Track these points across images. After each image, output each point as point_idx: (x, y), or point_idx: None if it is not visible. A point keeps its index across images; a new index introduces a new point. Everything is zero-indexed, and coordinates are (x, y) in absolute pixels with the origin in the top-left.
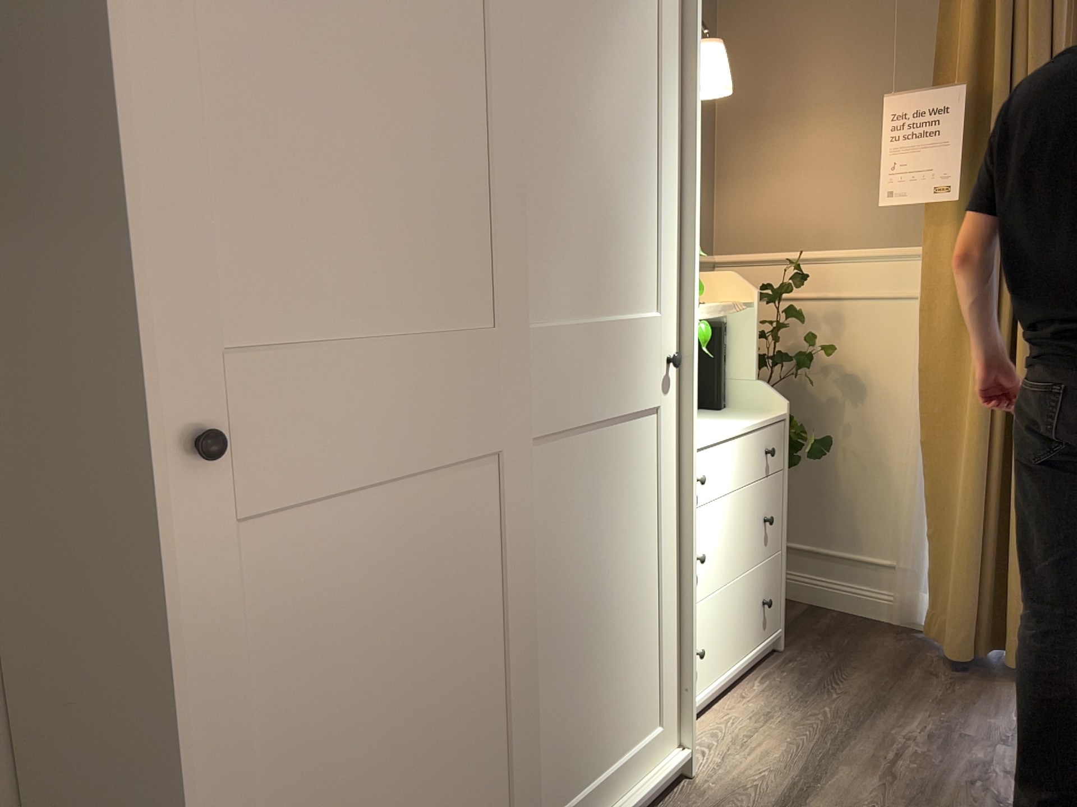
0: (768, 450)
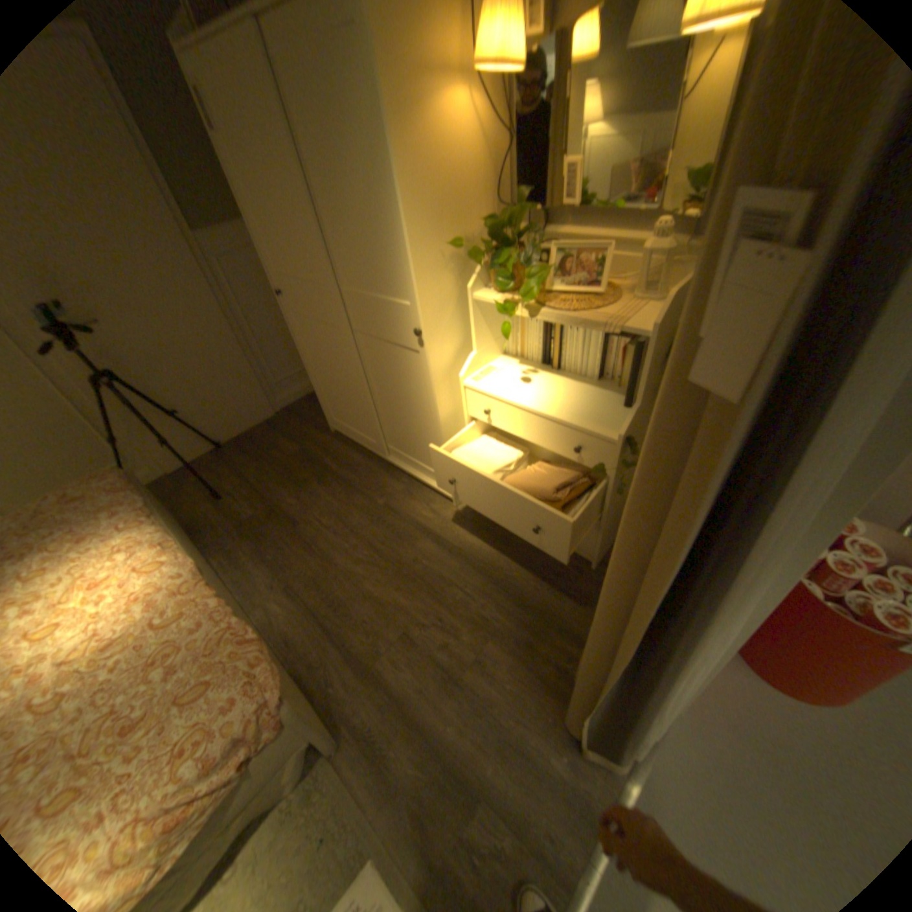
0: (575, 449)
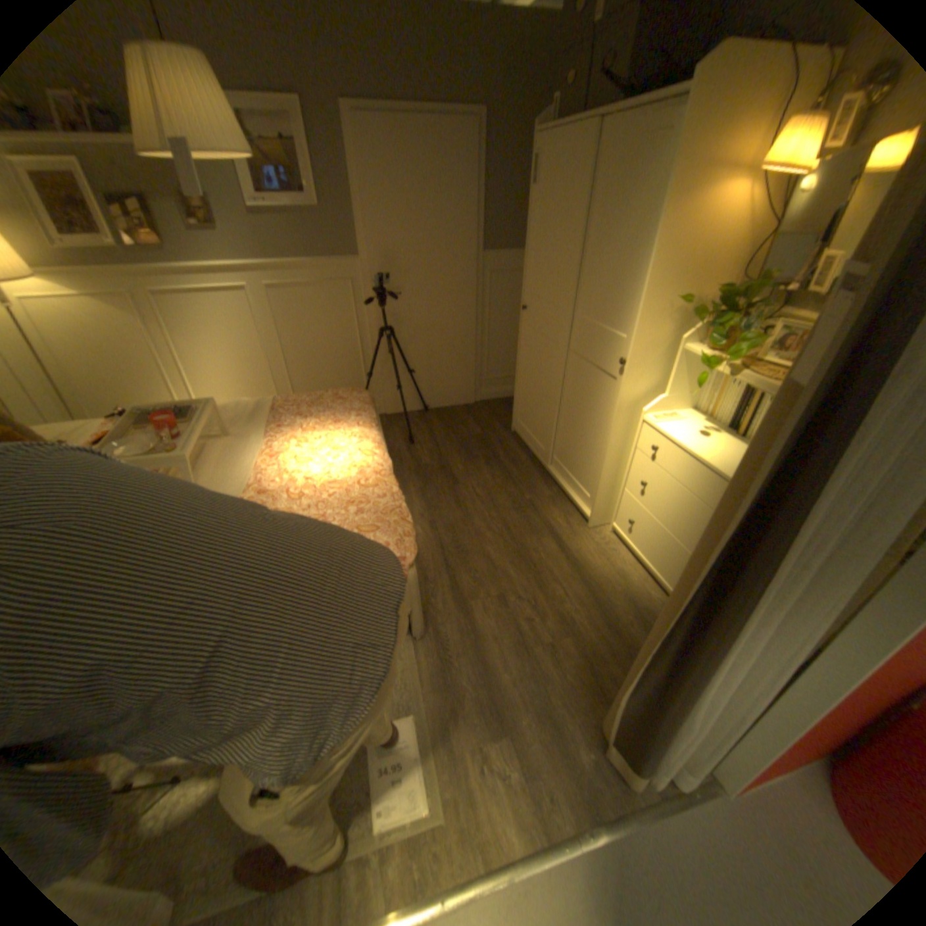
0: None
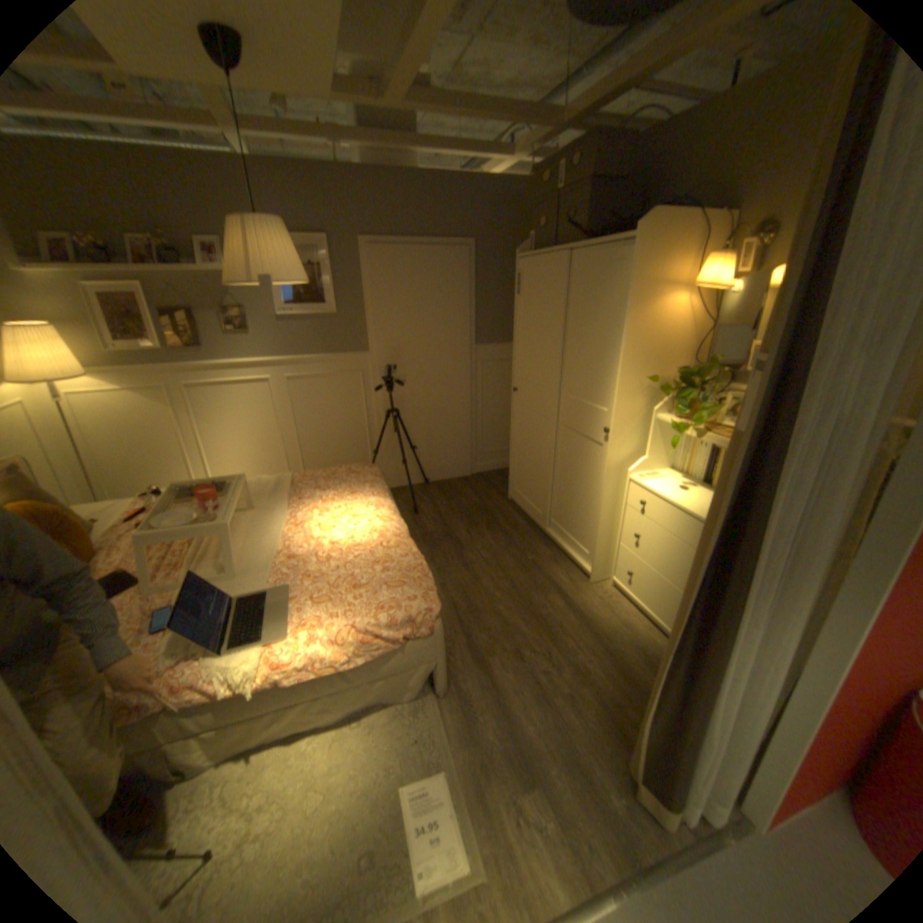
0: None
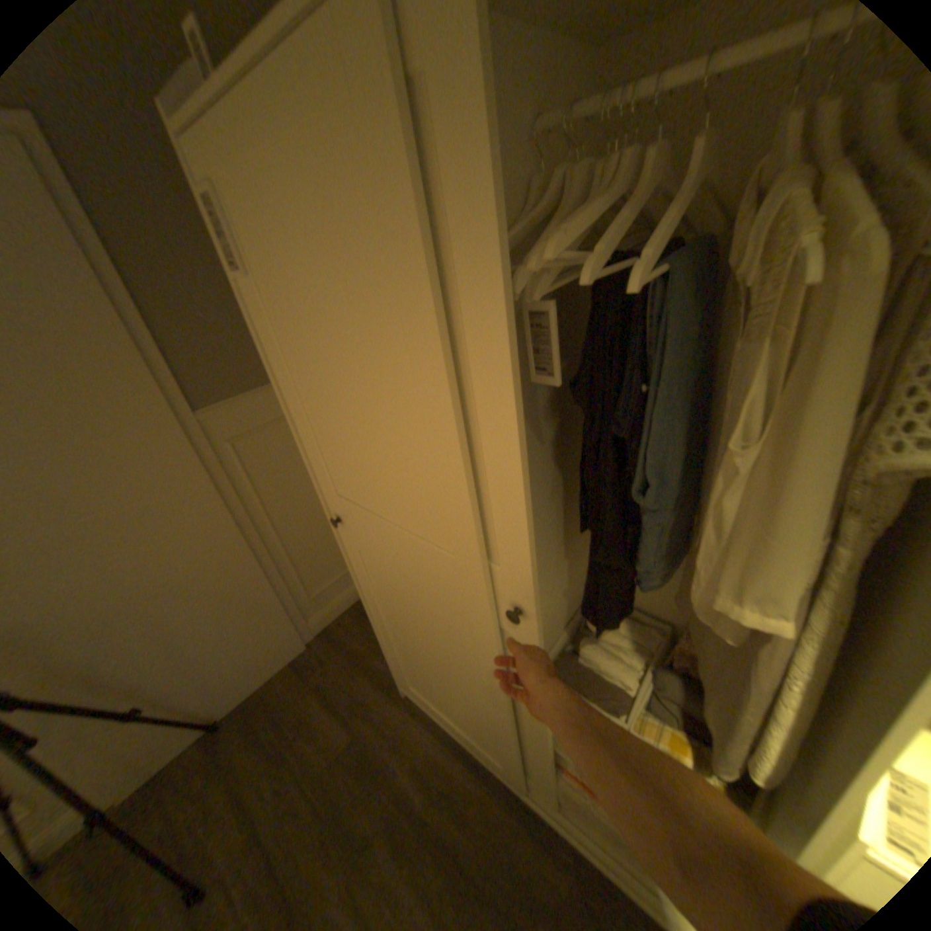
0: None
